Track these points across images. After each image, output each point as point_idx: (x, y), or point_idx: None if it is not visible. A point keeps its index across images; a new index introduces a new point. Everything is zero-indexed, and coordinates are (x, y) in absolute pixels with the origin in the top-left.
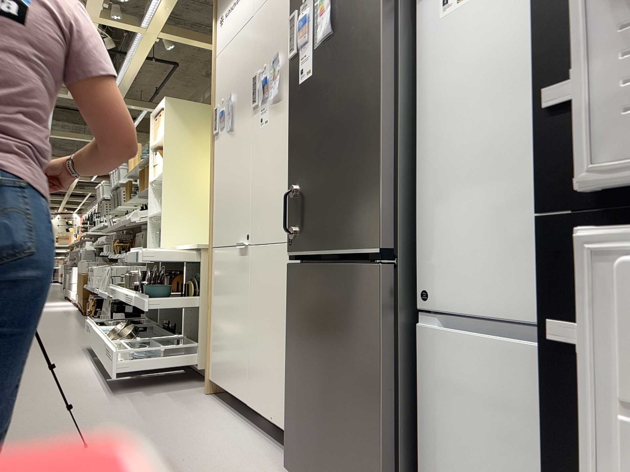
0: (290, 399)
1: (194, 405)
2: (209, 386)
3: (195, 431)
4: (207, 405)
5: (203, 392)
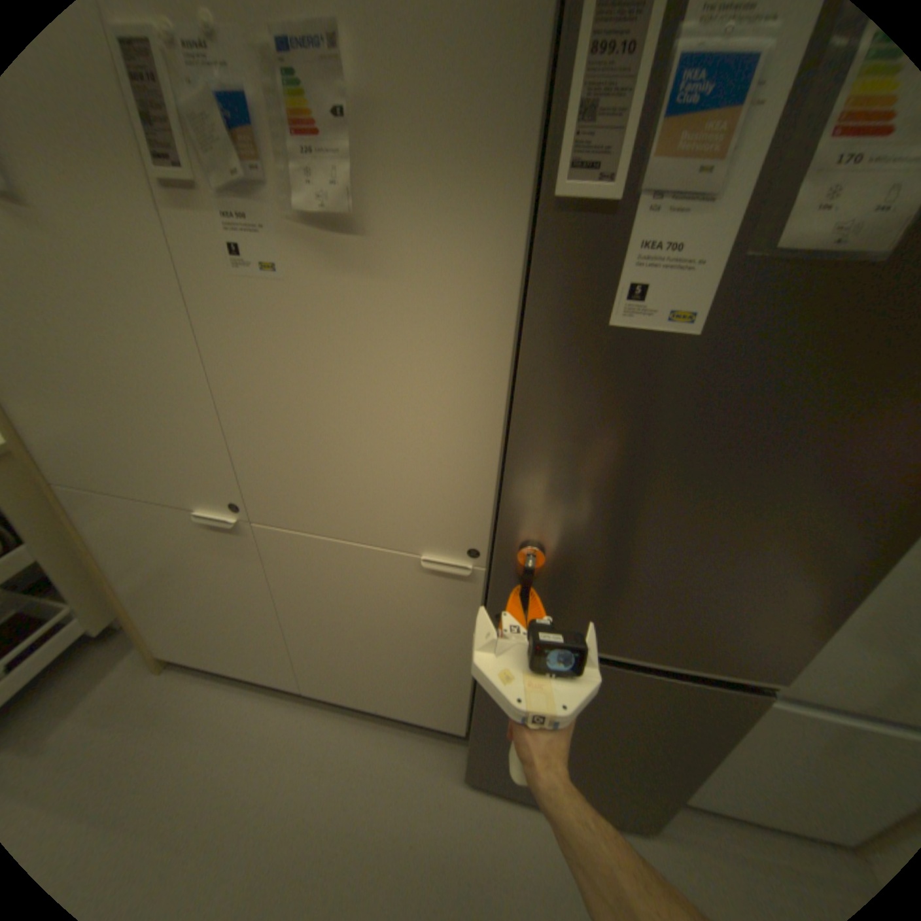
0: (479, 742)
1: (171, 717)
2: (156, 662)
3: (247, 781)
4: (191, 700)
5: (145, 671)
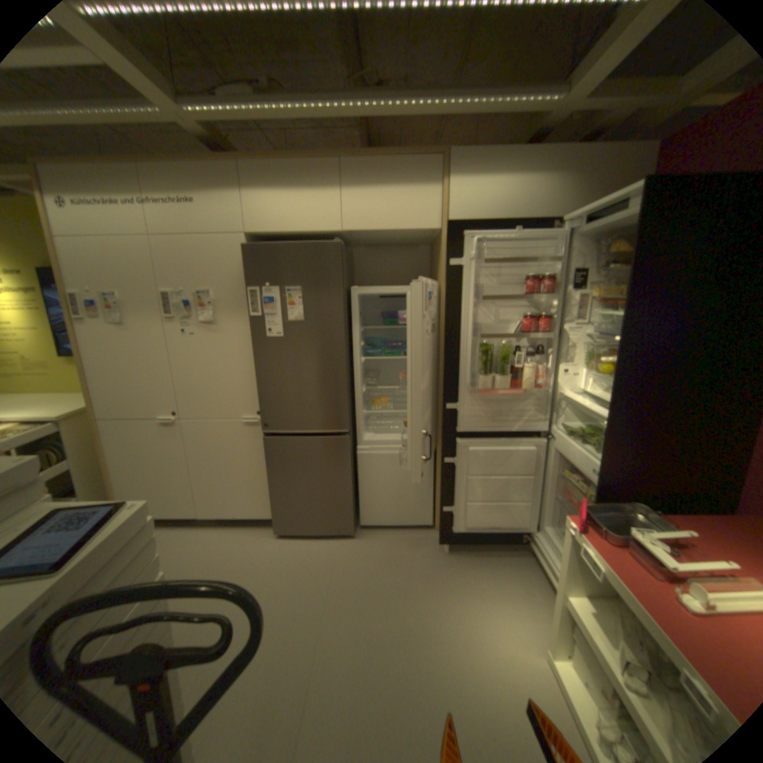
0: (274, 502)
1: None
2: None
3: (171, 553)
4: None
5: None
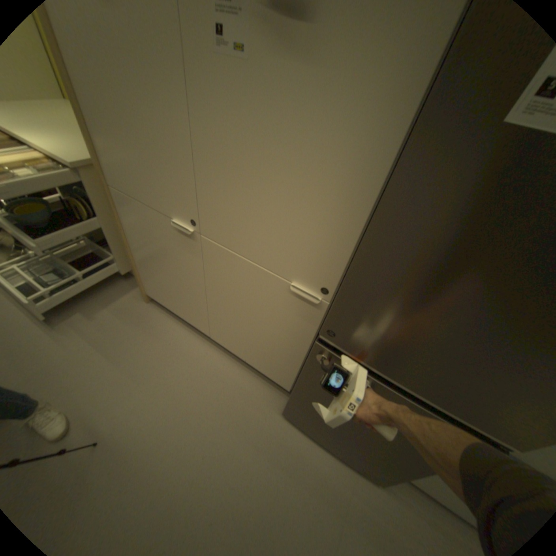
0: (296, 397)
1: (149, 325)
2: (147, 297)
3: (176, 368)
4: (159, 321)
5: (142, 300)
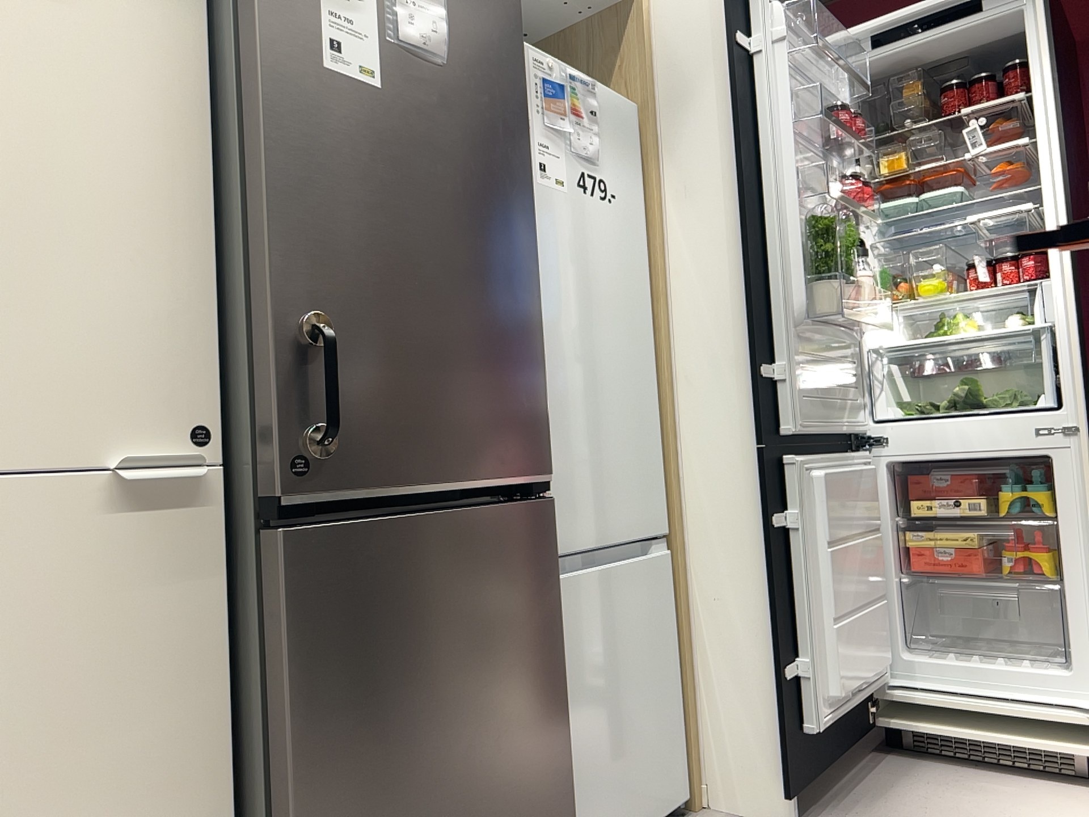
0: None
1: None
2: None
3: None
4: None
5: None
